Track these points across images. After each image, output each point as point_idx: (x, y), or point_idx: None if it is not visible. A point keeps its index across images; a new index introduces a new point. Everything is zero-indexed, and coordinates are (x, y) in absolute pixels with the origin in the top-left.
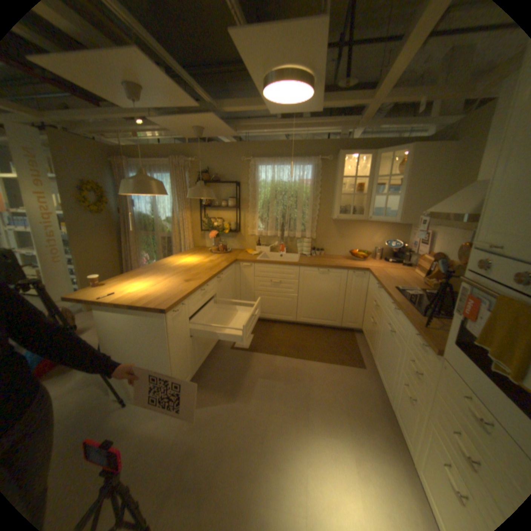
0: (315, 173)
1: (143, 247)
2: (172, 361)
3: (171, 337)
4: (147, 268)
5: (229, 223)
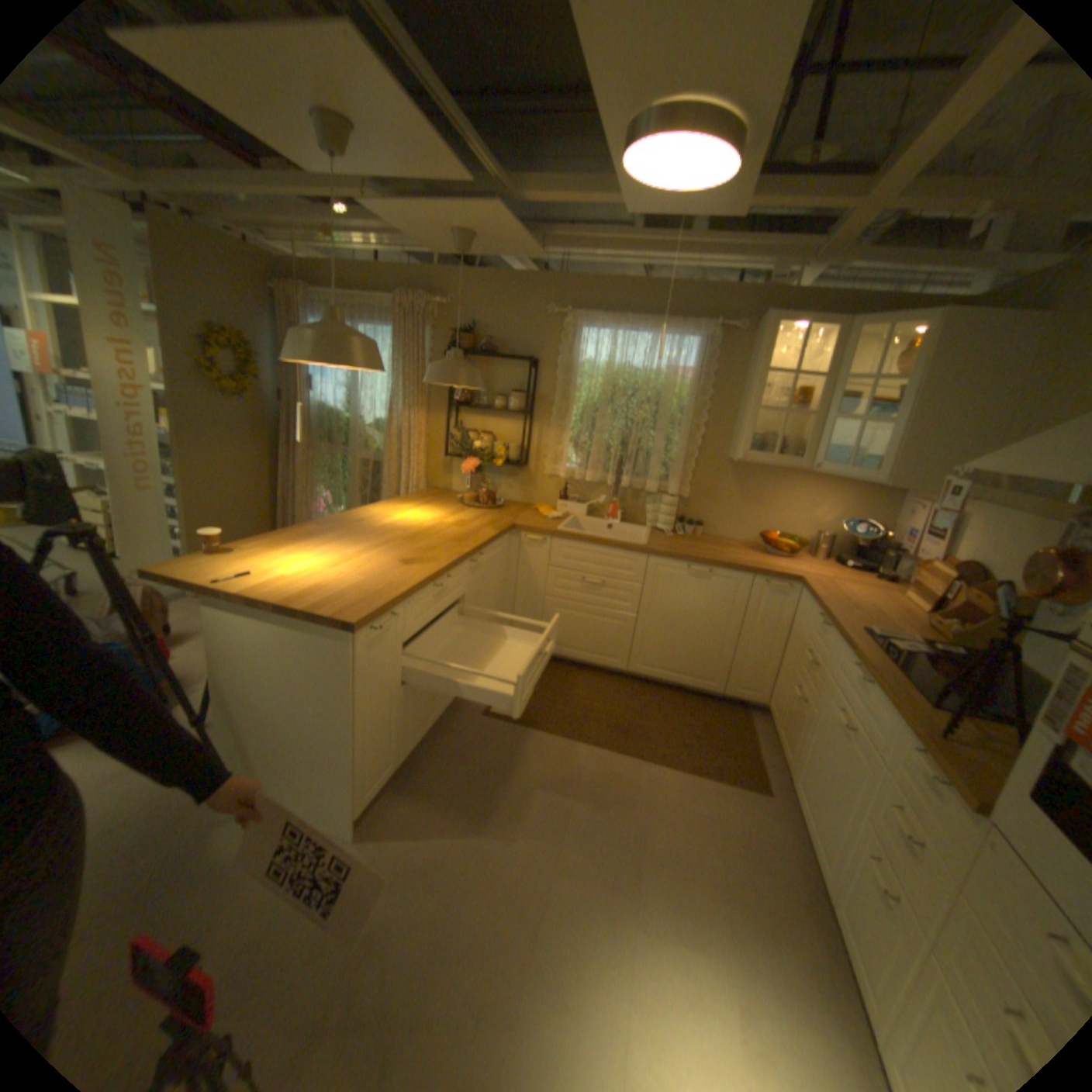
0: (705, 355)
1: (322, 478)
2: (357, 736)
3: (361, 683)
4: (325, 525)
5: (506, 445)
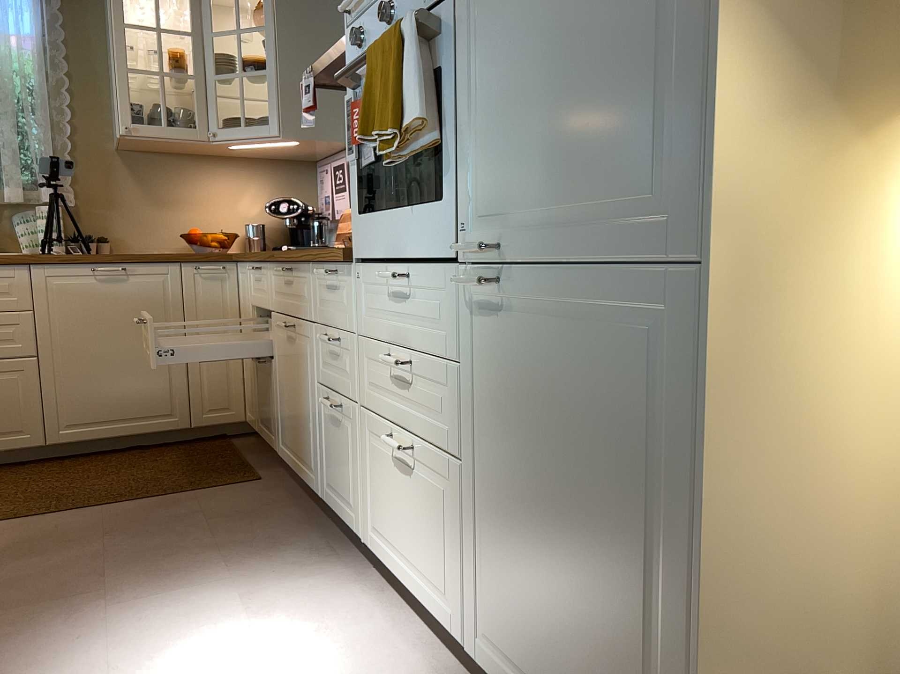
0: (44, 18)
1: None
2: None
3: None
4: None
5: None
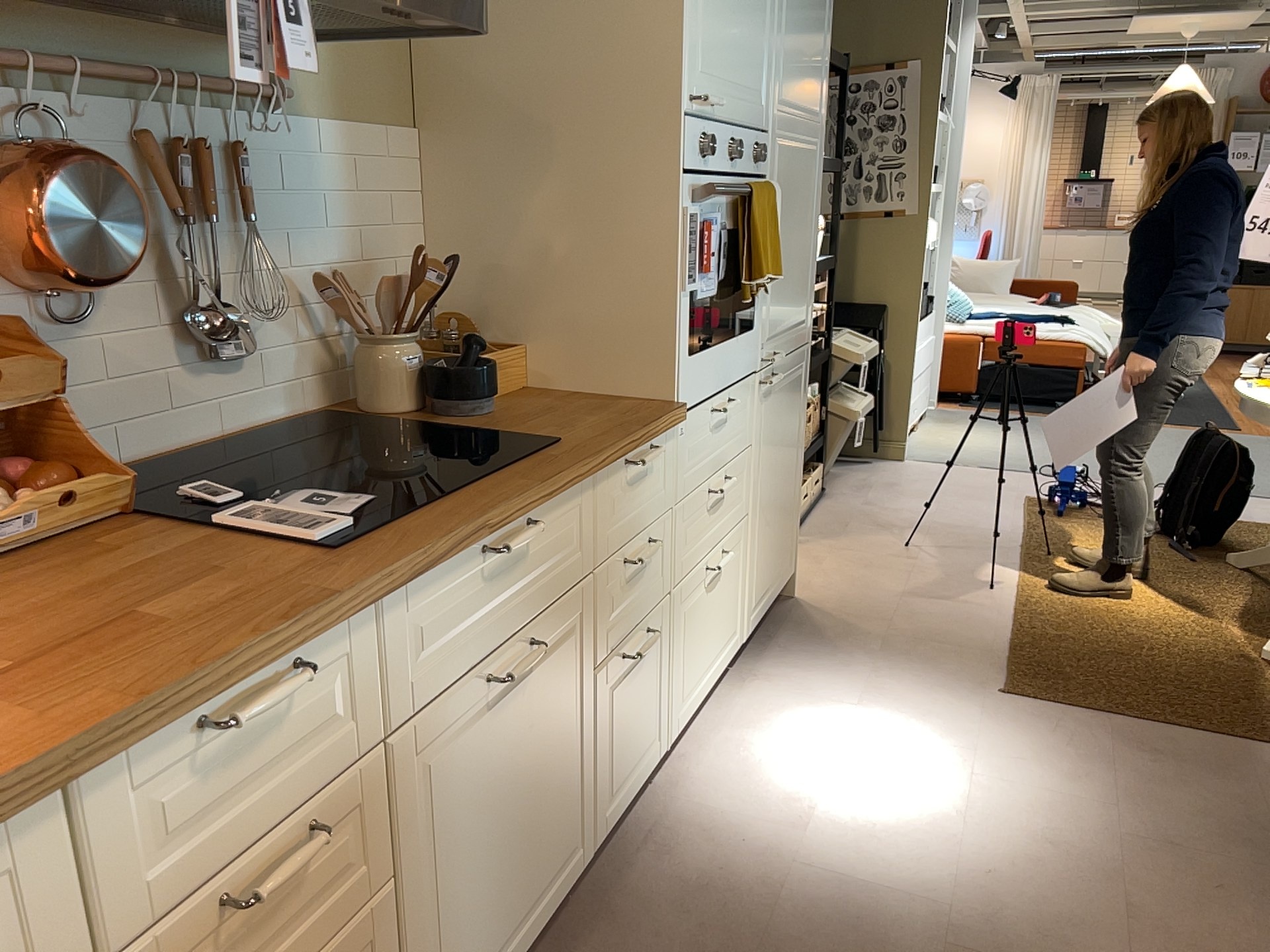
0: None
1: None
2: None
3: None
4: None
5: None
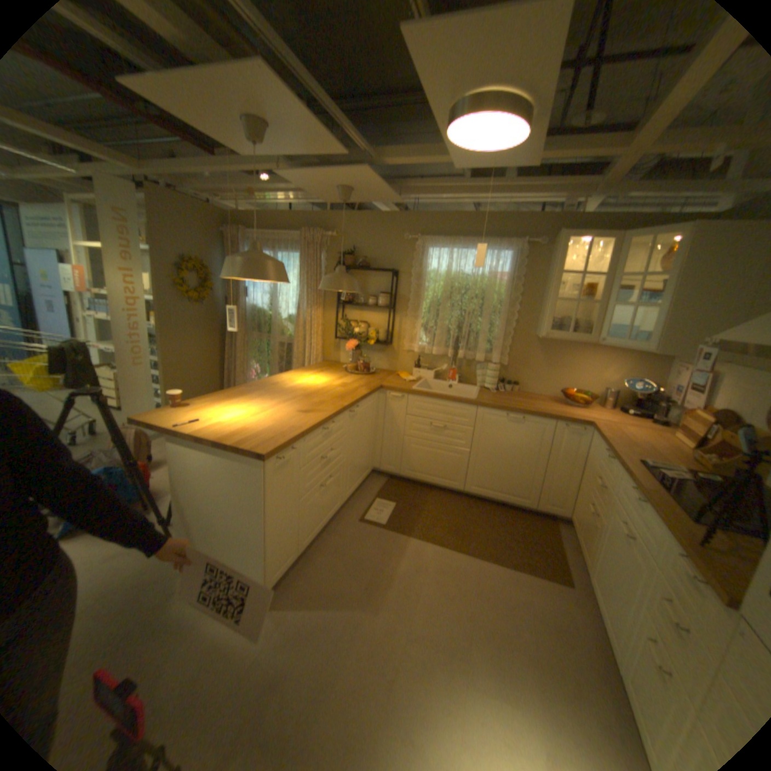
0: (516, 263)
1: (254, 355)
2: (267, 533)
3: (270, 496)
4: (252, 387)
5: (377, 330)
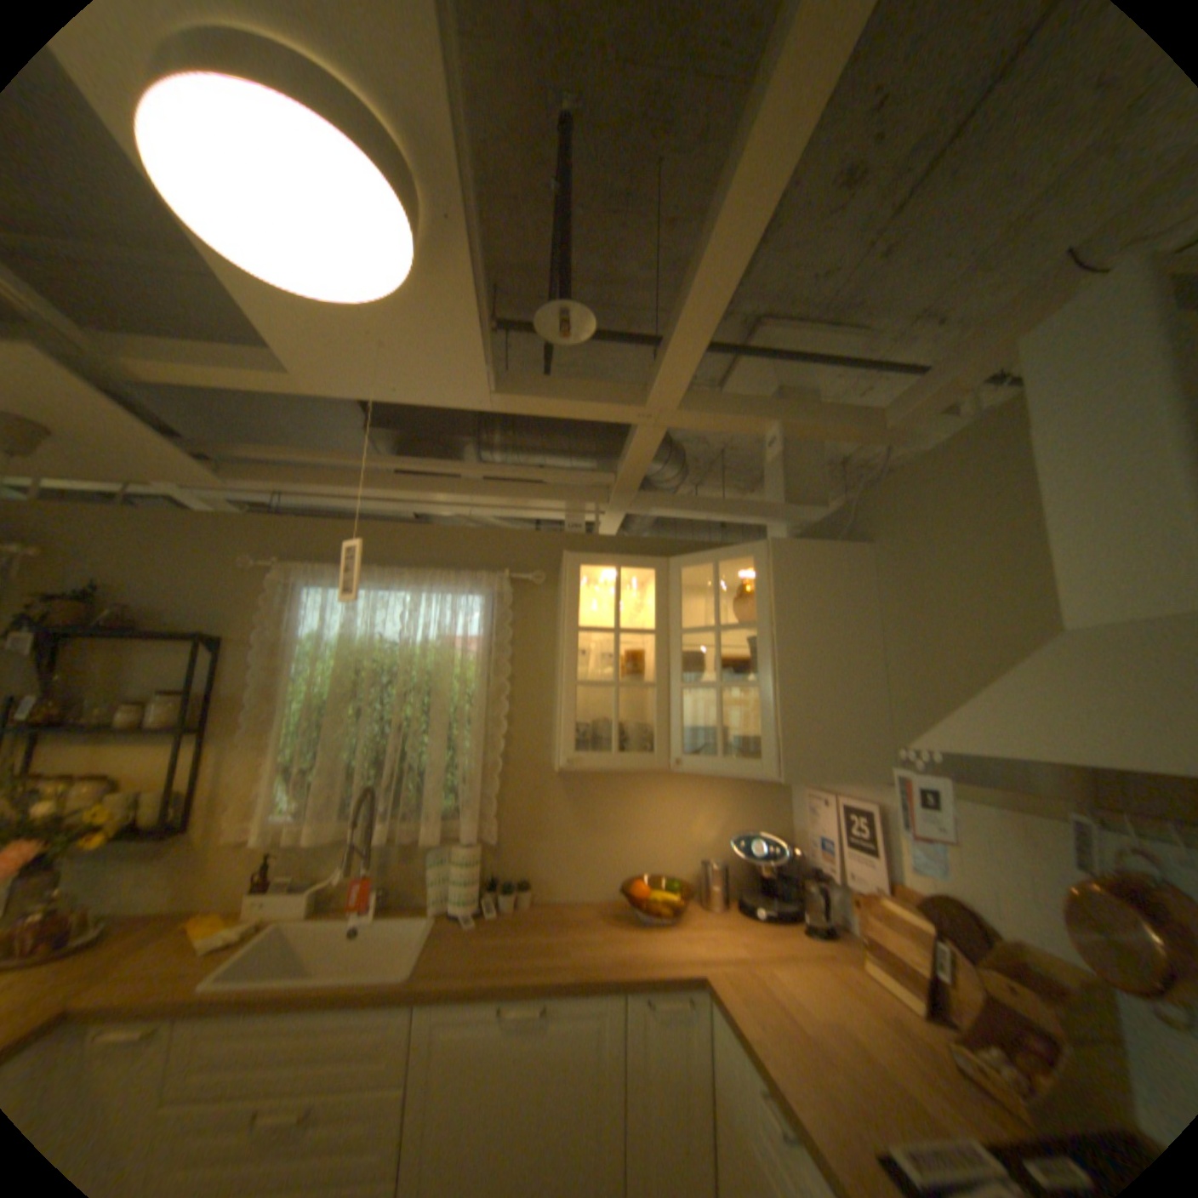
0: (495, 616)
1: None
2: None
3: None
4: None
5: (137, 794)
